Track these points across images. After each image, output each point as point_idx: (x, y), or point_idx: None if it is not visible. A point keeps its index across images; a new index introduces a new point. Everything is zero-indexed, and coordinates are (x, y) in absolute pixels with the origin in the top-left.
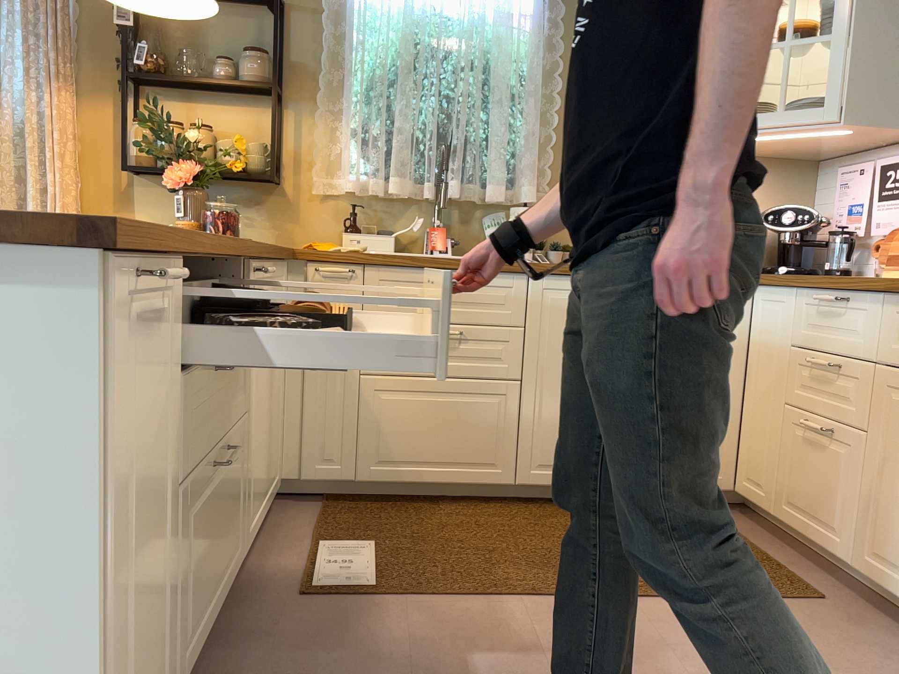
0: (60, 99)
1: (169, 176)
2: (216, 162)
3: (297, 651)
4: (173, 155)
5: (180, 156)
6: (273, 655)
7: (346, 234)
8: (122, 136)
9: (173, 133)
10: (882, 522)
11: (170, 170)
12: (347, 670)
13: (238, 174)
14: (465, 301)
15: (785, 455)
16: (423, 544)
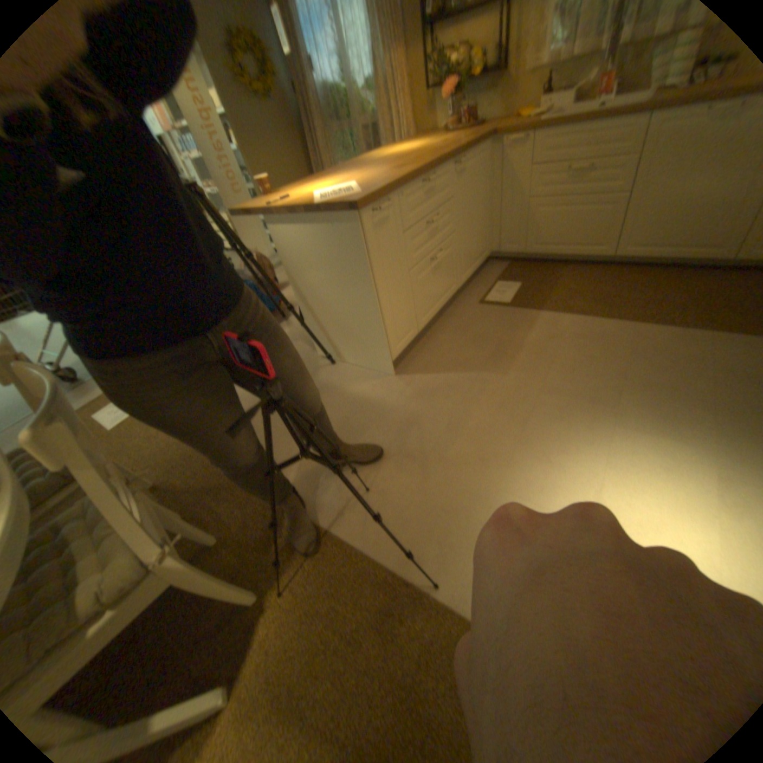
0: (395, 53)
1: (443, 89)
2: (469, 65)
3: (470, 321)
4: (447, 70)
5: (448, 72)
6: (462, 321)
7: (543, 96)
8: (423, 65)
9: (444, 57)
10: None
11: (443, 85)
12: (484, 330)
13: (481, 70)
14: (599, 141)
15: None
16: (546, 284)
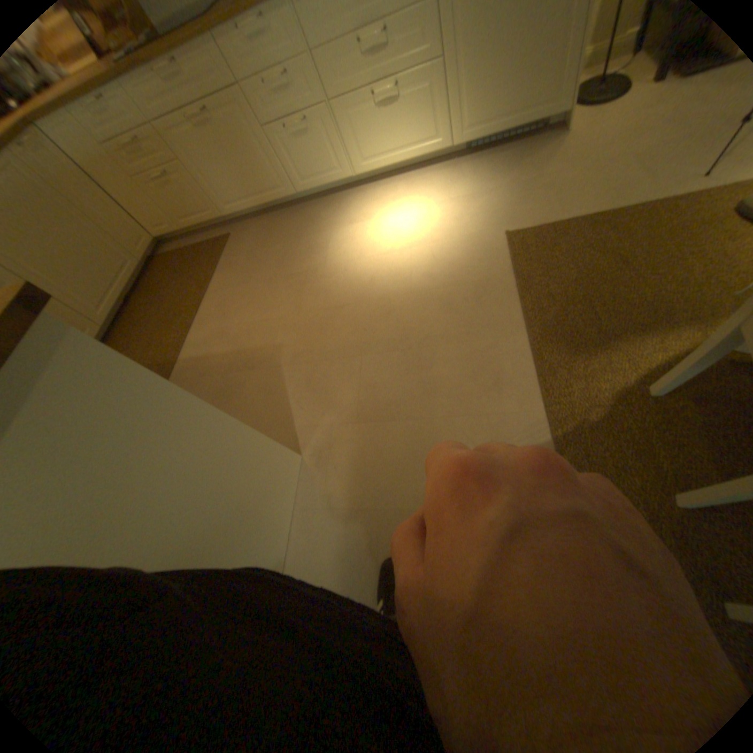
0: None
1: None
2: None
3: None
4: None
5: None
6: None
7: None
8: None
9: None
10: (214, 189)
11: None
12: (207, 398)
13: None
14: None
15: (155, 200)
16: None
